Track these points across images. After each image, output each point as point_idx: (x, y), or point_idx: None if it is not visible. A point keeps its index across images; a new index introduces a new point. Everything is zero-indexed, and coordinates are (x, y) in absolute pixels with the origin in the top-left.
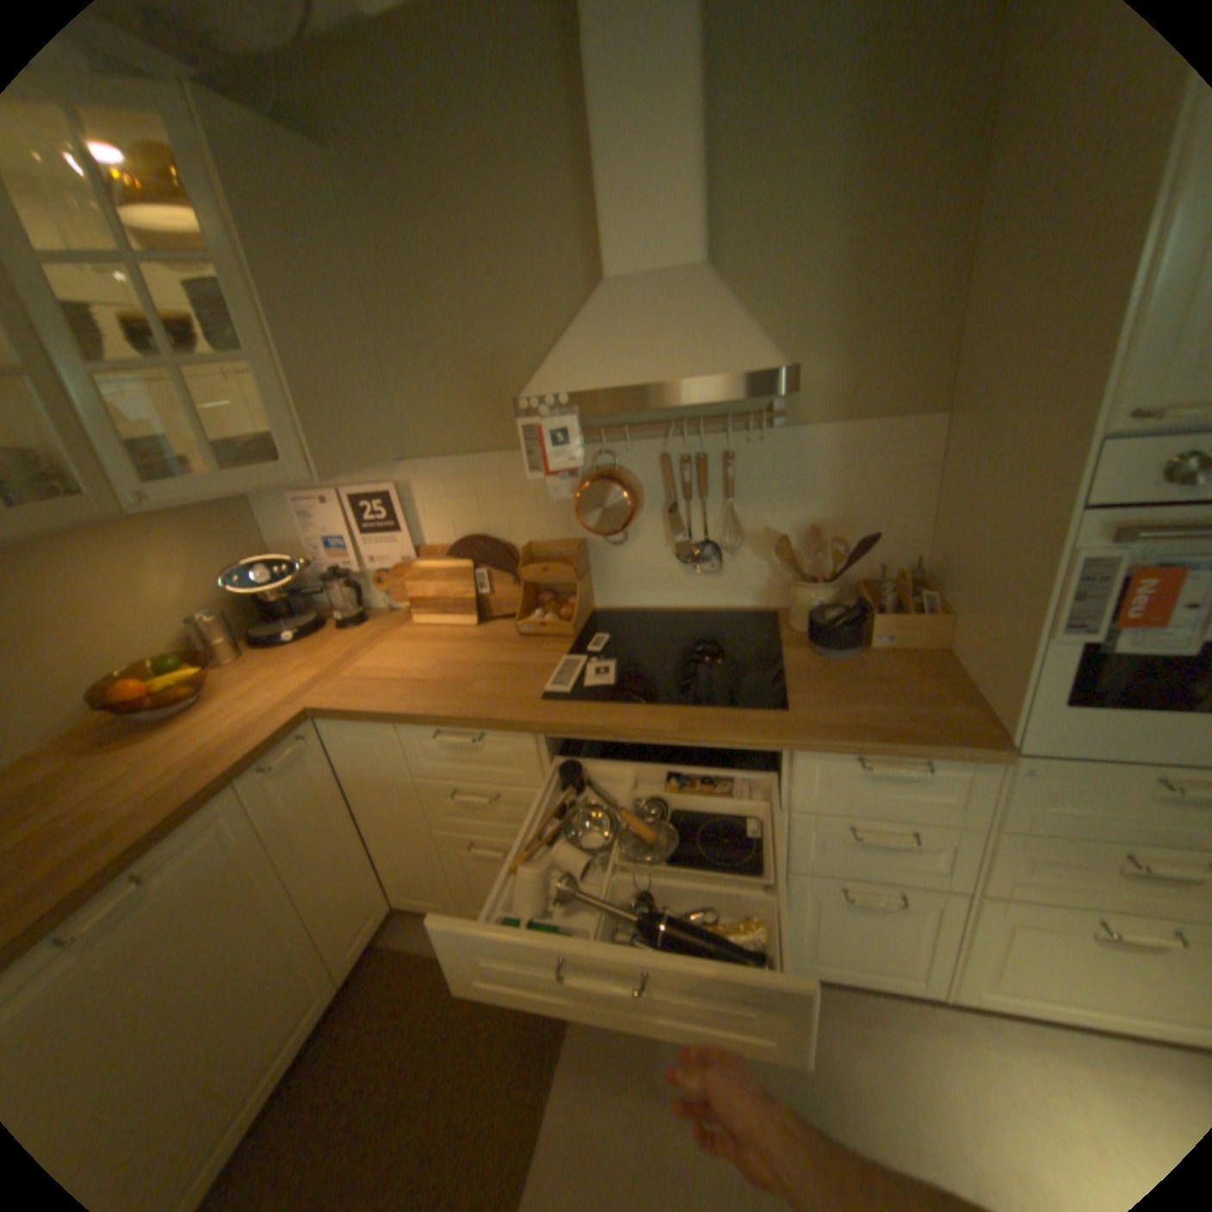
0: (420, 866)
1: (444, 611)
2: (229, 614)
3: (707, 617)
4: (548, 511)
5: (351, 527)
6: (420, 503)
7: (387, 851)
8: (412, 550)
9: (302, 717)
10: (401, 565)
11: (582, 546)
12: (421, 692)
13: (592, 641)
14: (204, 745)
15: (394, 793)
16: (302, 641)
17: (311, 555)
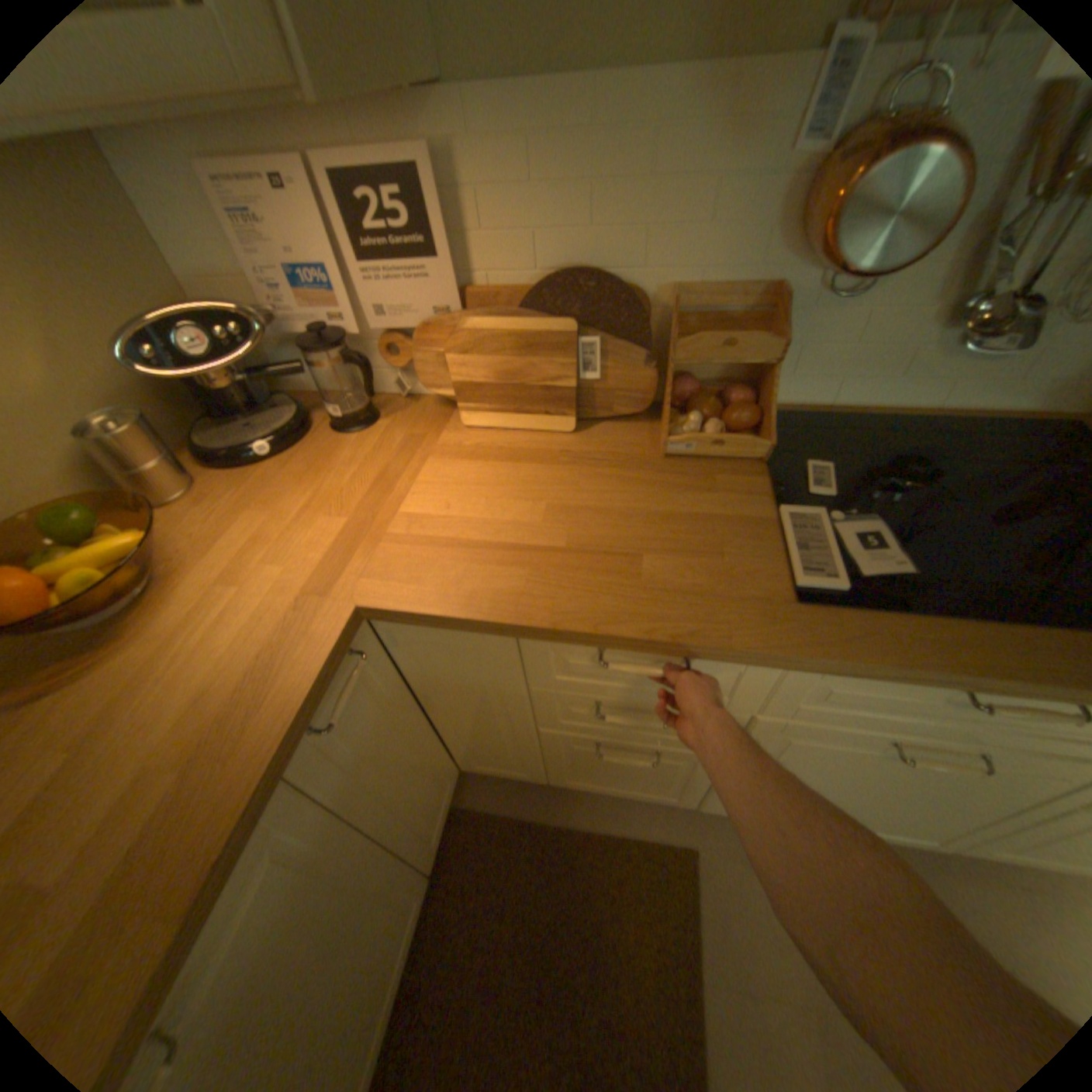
0: (511, 749)
1: (517, 407)
2: (150, 406)
3: (952, 425)
4: (734, 219)
5: (339, 243)
6: (473, 195)
7: (466, 735)
8: (455, 294)
9: (356, 623)
10: (436, 322)
11: (788, 296)
12: (559, 576)
13: (811, 474)
14: (199, 695)
15: (492, 694)
16: (289, 454)
17: (269, 300)
